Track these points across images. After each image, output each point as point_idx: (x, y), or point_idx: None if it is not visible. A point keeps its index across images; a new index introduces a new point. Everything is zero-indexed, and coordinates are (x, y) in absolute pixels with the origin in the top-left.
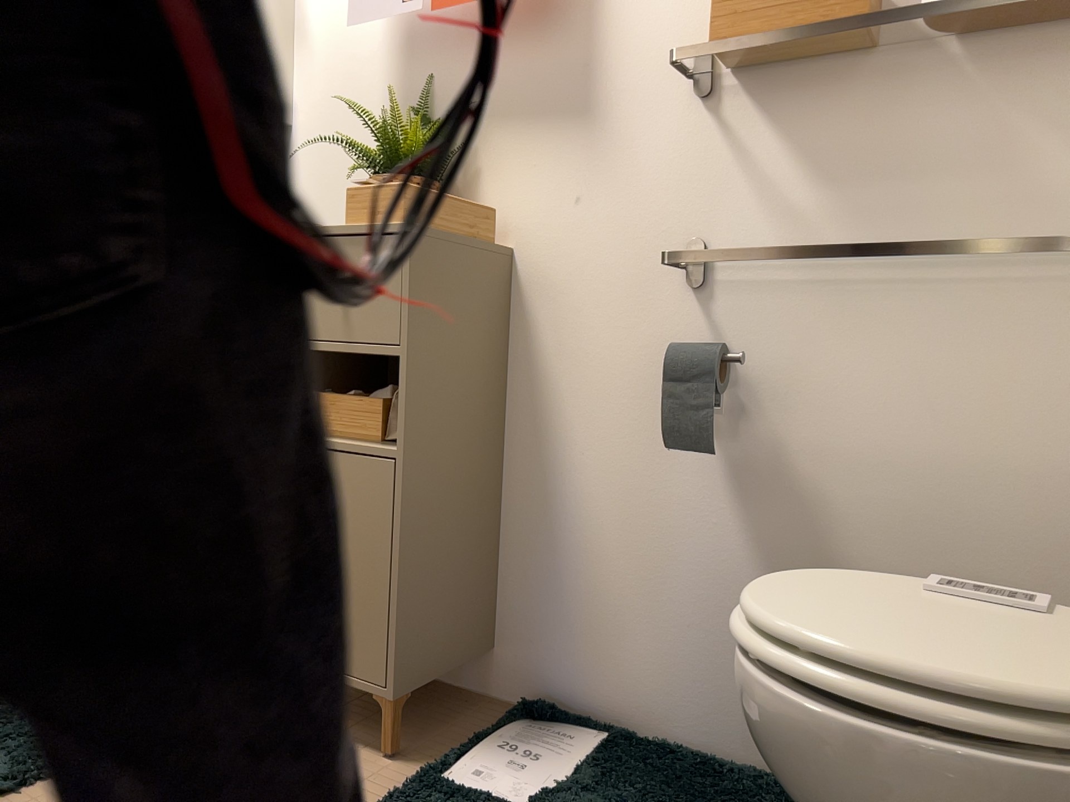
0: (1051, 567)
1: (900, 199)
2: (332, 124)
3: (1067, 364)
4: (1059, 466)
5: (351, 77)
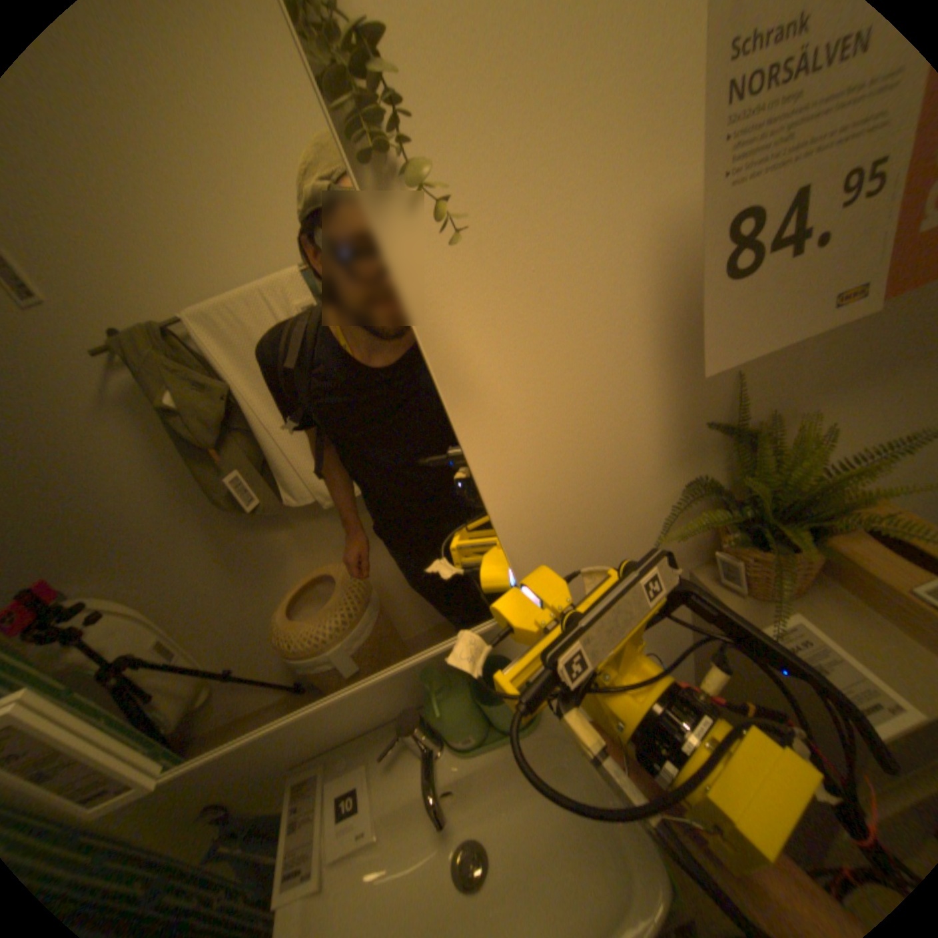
0: None
1: None
2: (558, 489)
3: None
4: None
5: (583, 413)
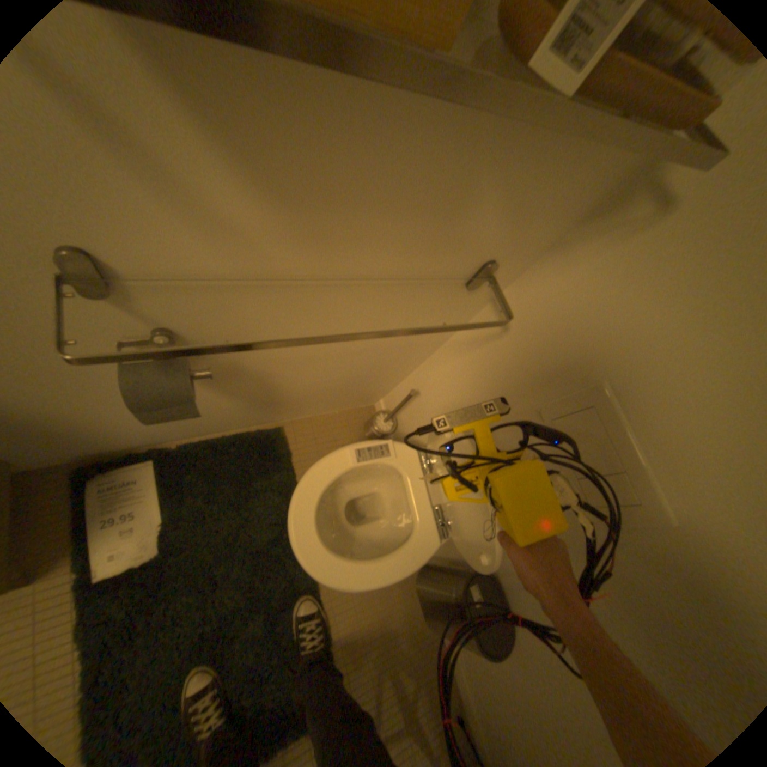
0: (378, 368)
1: (367, 226)
2: None
3: (424, 316)
4: (398, 346)
5: None
